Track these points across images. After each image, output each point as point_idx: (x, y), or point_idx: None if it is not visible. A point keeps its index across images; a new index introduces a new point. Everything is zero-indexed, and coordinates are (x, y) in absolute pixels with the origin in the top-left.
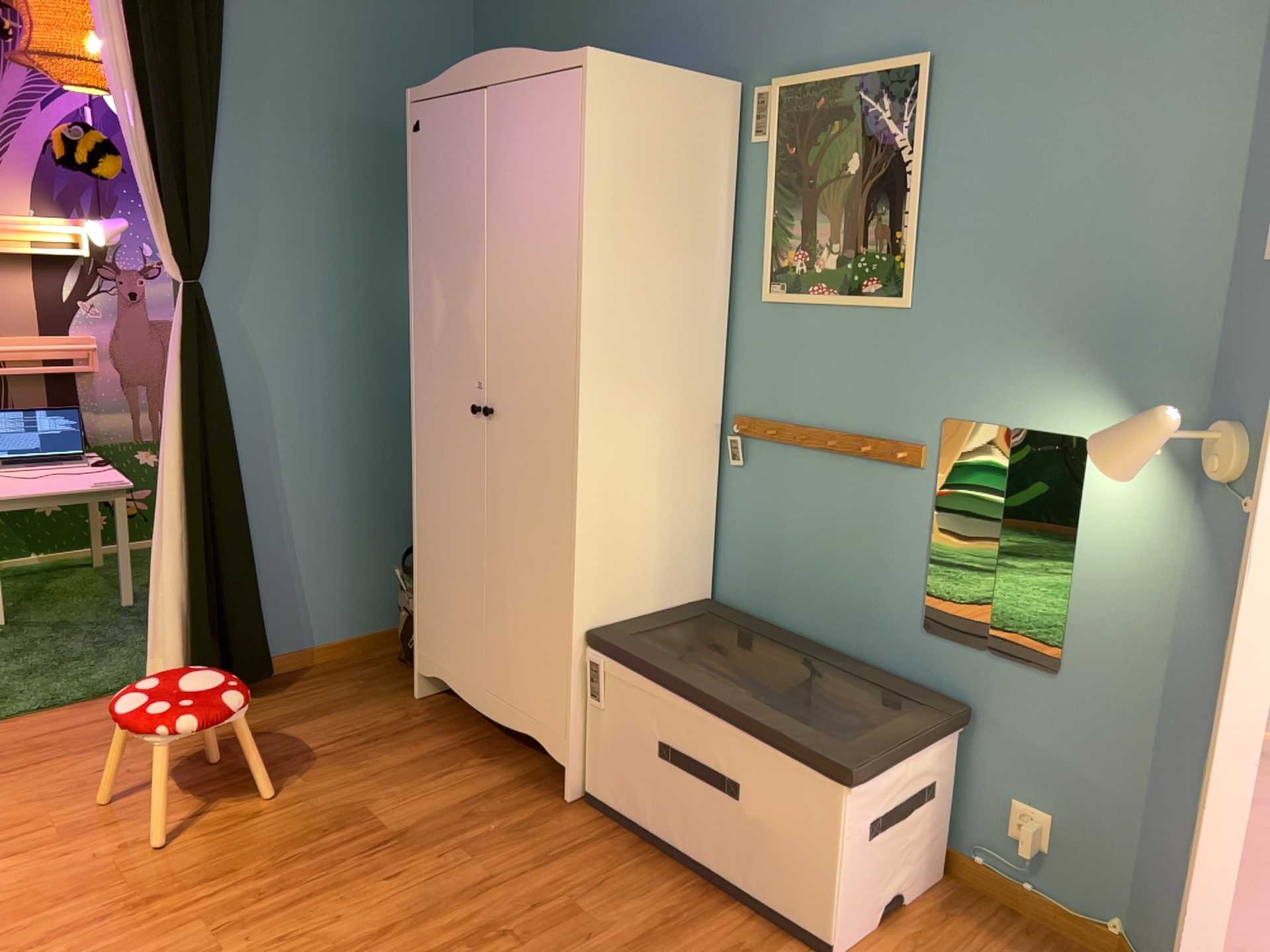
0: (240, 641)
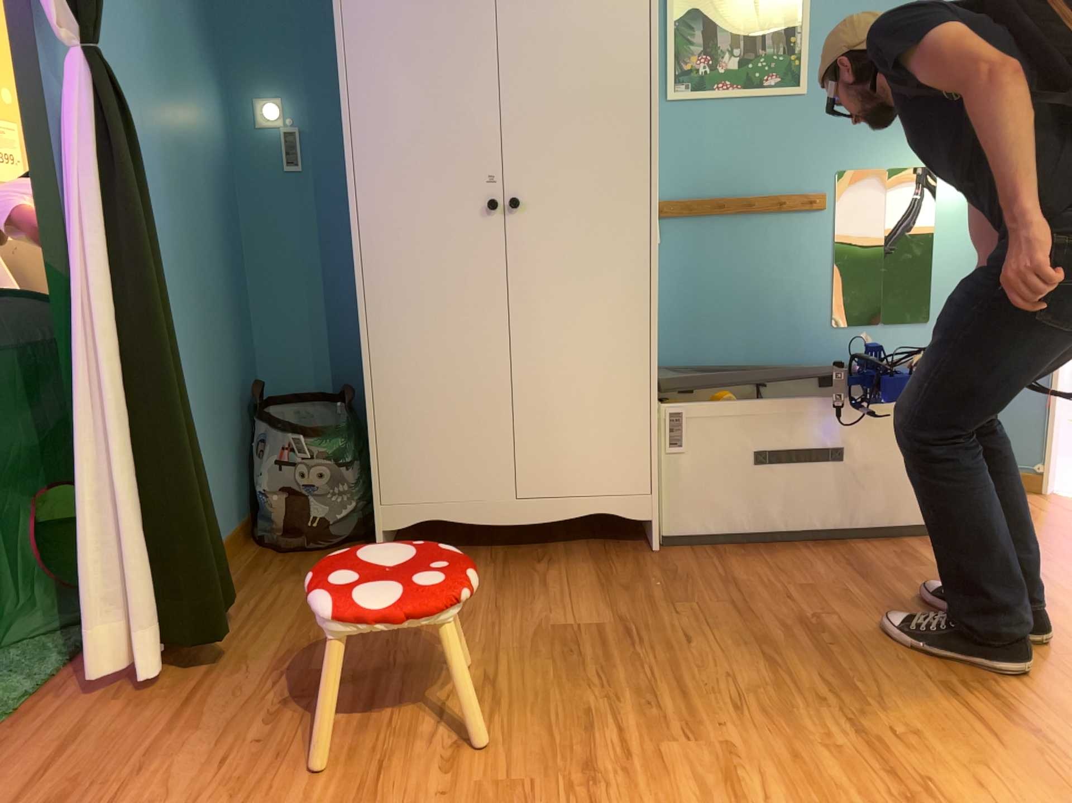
0: (212, 557)
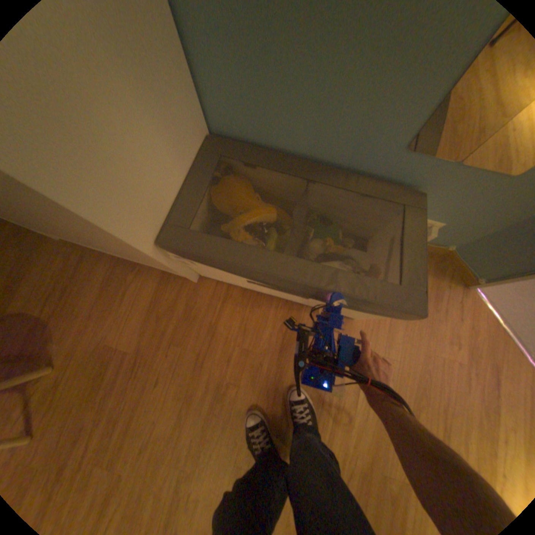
0: None
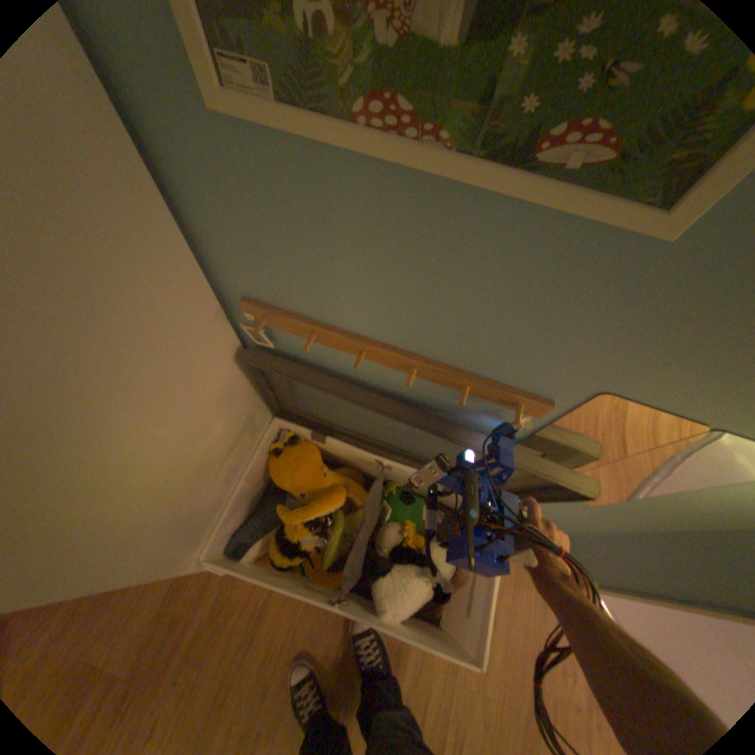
0: None
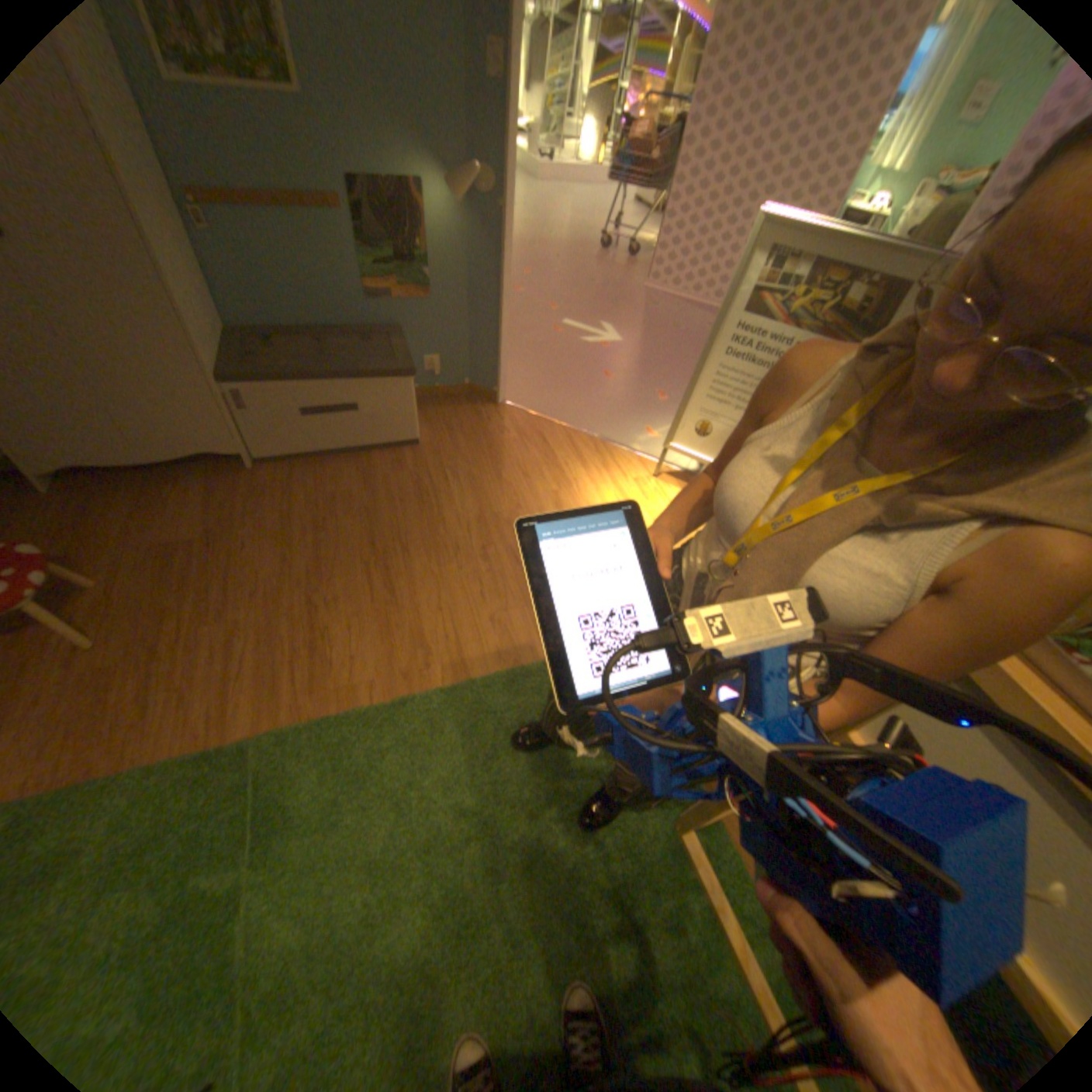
0: None
